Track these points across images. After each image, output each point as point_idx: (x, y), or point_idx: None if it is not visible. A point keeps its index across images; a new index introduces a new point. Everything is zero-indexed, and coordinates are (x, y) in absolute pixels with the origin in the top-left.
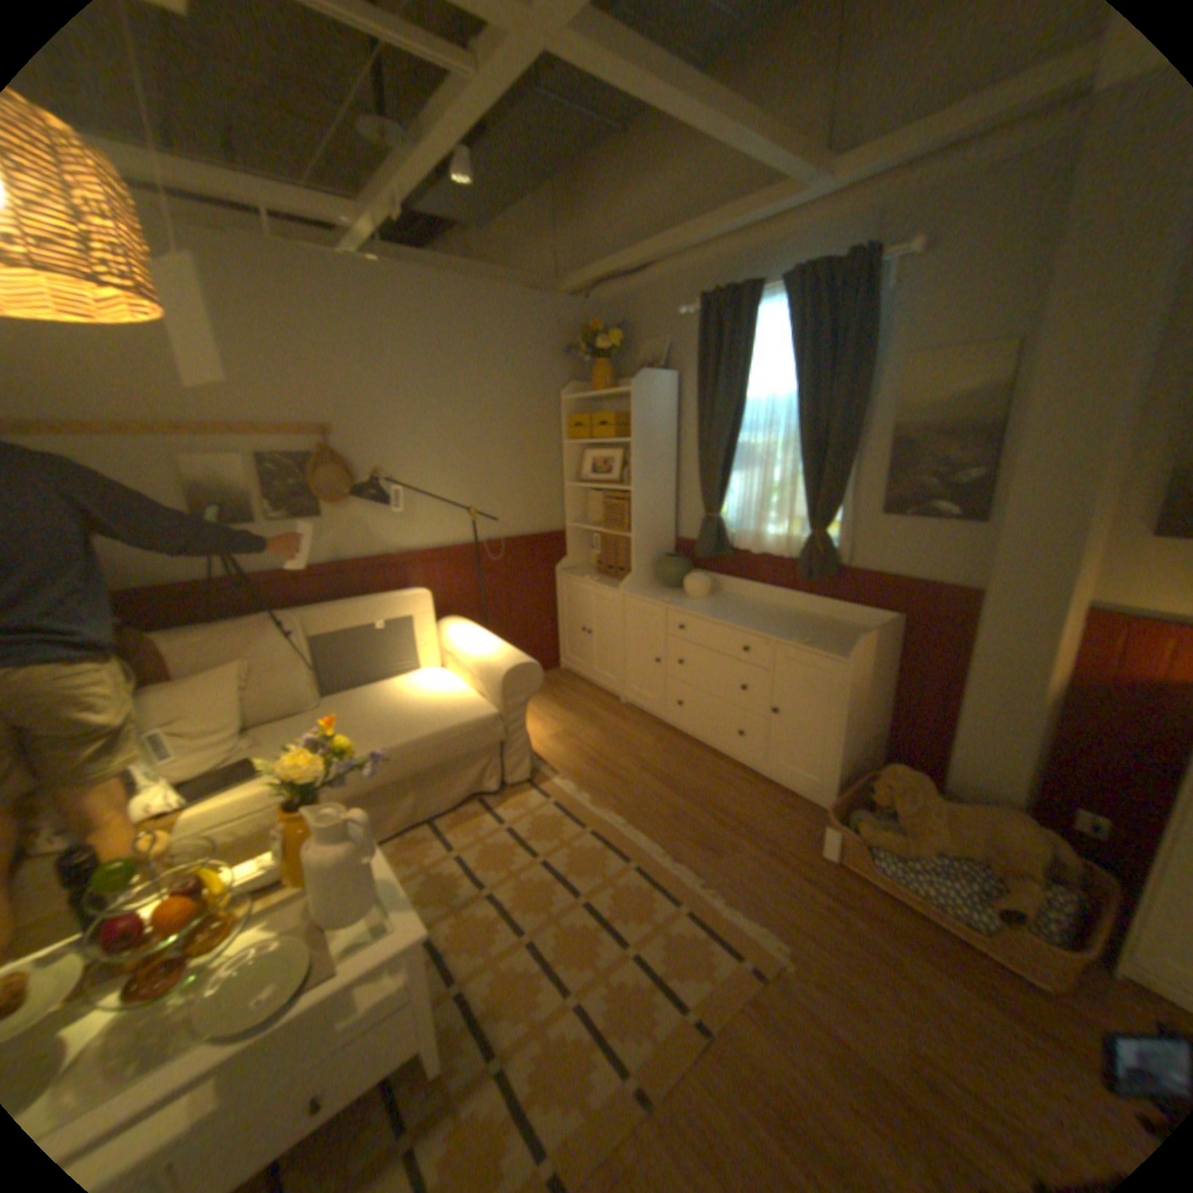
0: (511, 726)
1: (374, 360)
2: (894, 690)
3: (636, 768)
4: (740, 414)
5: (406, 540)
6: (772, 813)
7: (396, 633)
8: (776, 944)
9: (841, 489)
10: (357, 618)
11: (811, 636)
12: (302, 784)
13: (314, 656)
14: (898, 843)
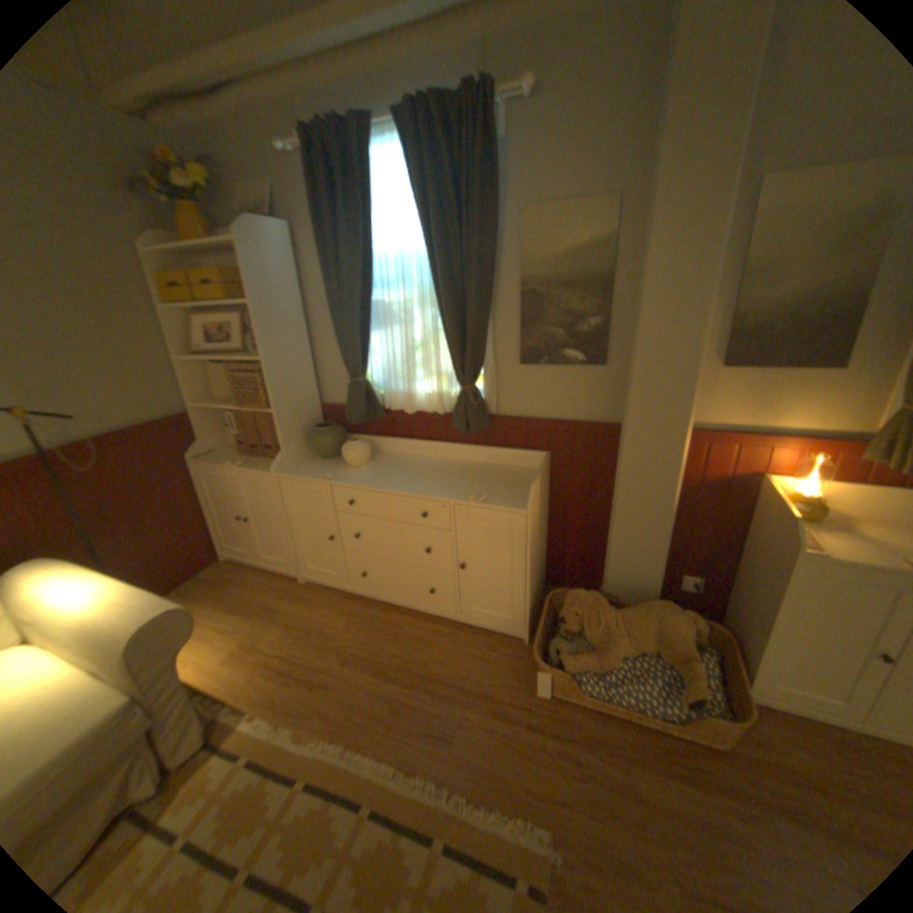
0: (156, 702)
1: None
2: (547, 515)
3: (335, 663)
4: (368, 269)
5: None
6: (478, 662)
7: None
8: (535, 832)
9: (483, 343)
10: None
11: (482, 489)
12: None
13: None
14: (593, 661)
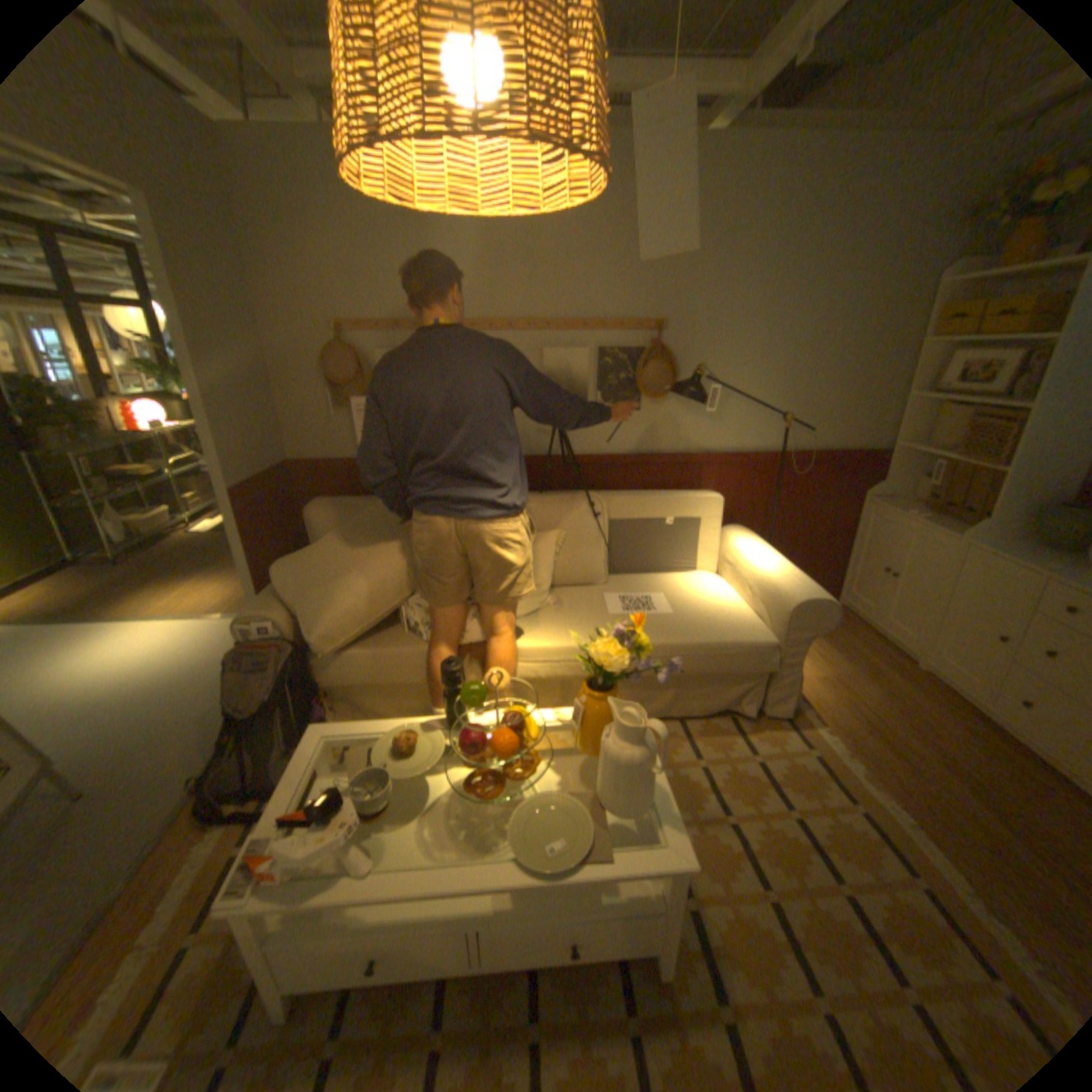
0: (788, 660)
1: (722, 246)
2: None
3: (936, 760)
4: None
5: (708, 440)
6: None
7: (685, 533)
8: None
9: None
10: (654, 511)
11: None
12: (609, 671)
13: (612, 538)
14: None
